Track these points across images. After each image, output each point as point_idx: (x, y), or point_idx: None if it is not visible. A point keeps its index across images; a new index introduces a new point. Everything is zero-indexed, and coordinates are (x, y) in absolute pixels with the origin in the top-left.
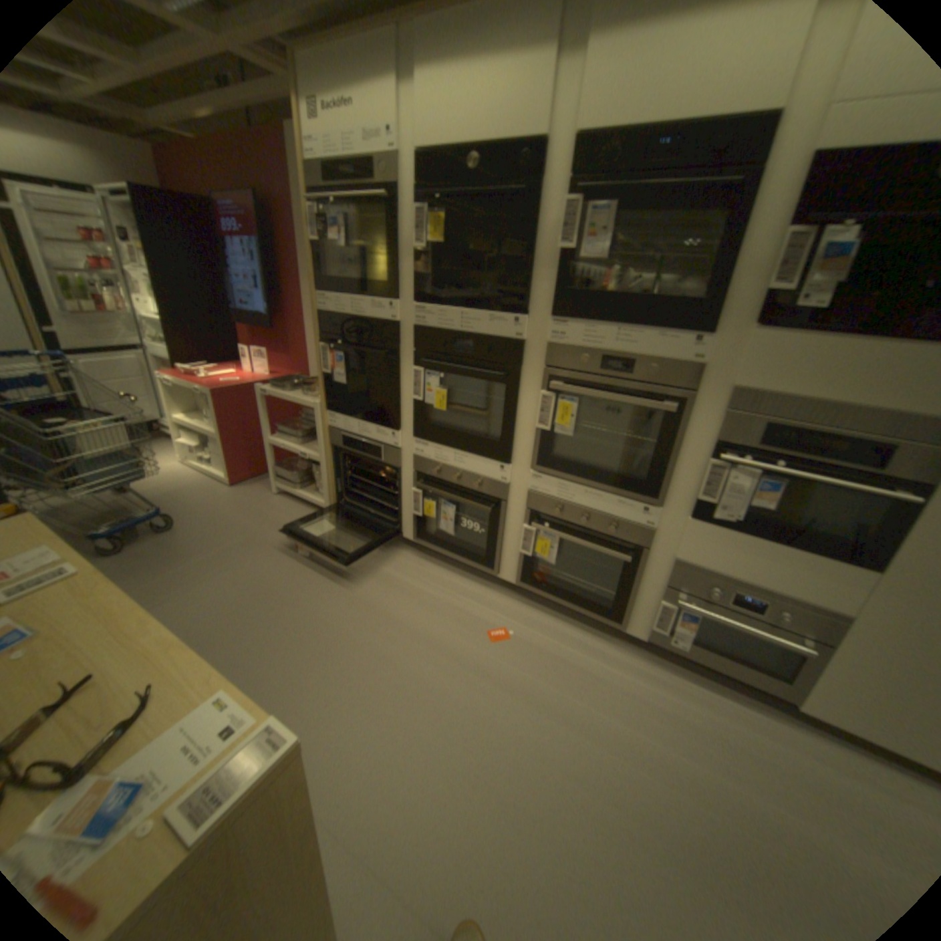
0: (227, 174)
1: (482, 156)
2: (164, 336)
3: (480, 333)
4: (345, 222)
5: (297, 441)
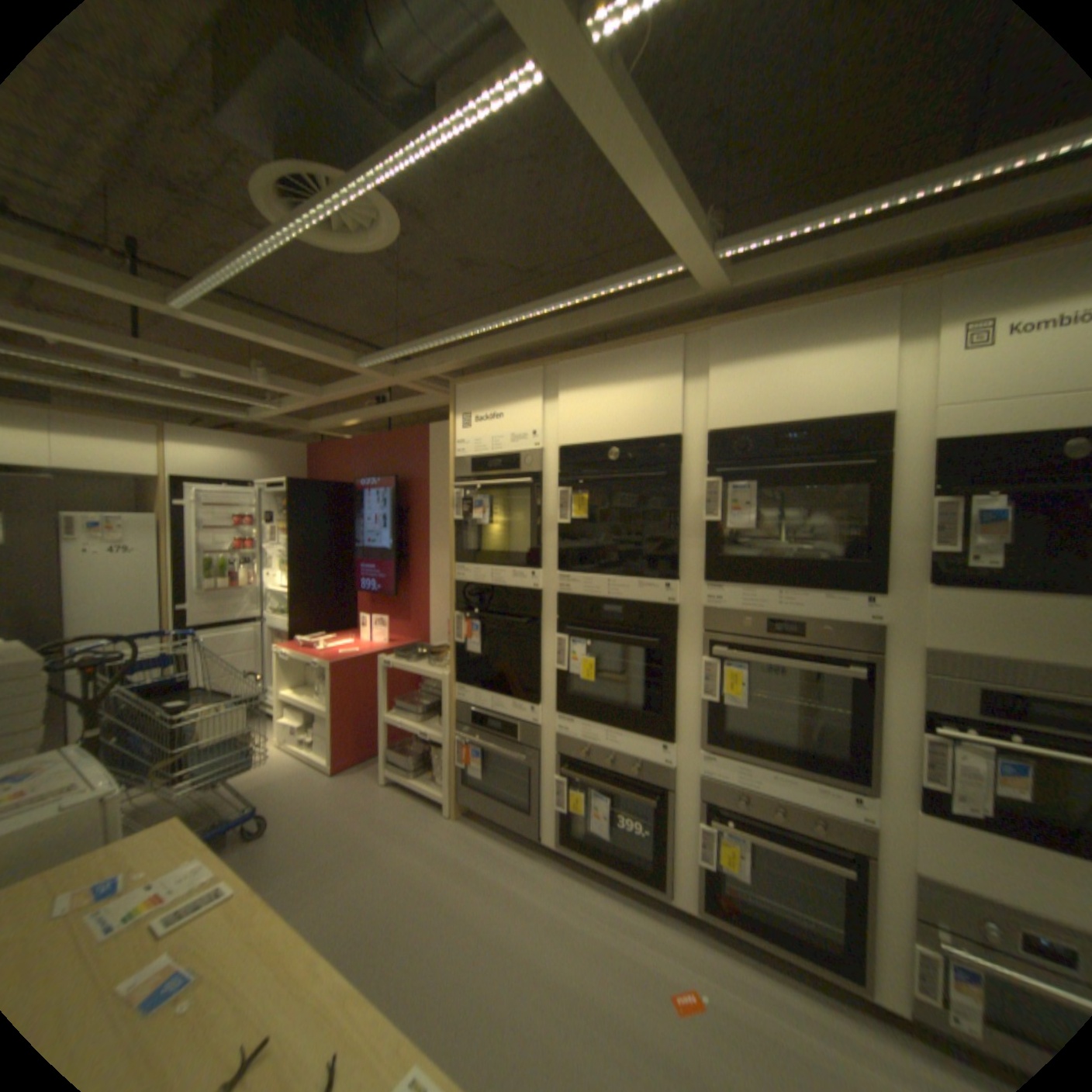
0: (373, 464)
1: (623, 450)
2: (289, 609)
3: (630, 599)
4: (490, 503)
5: (417, 720)
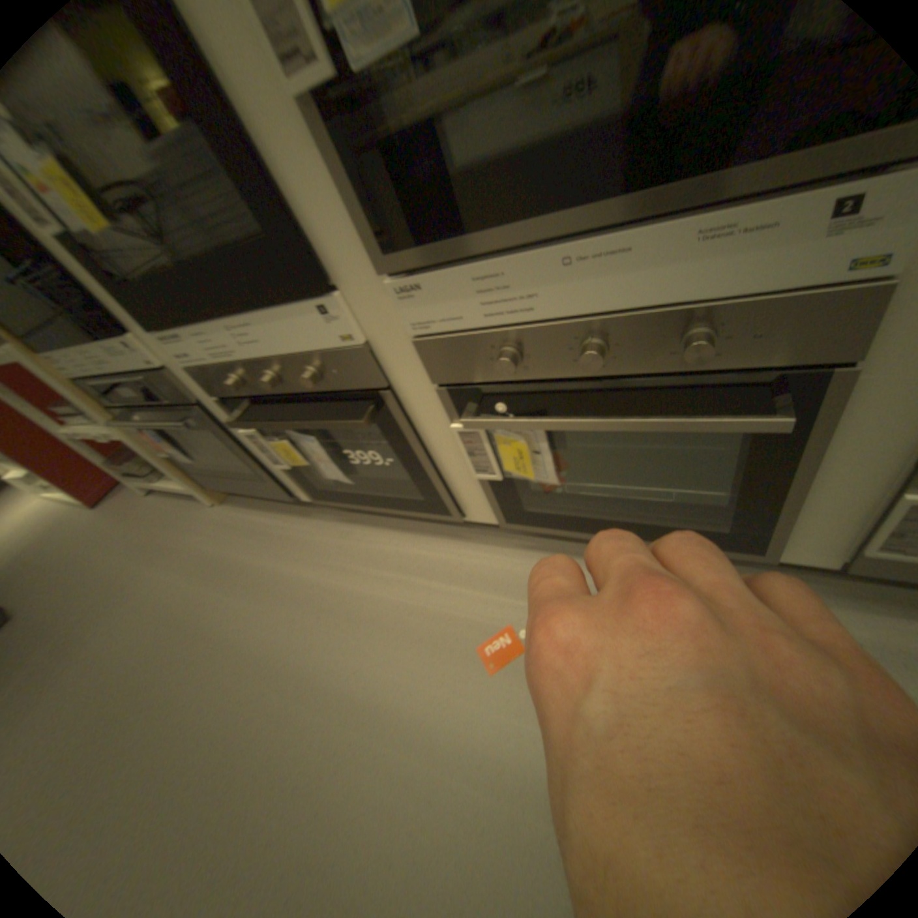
0: None
1: None
2: None
3: None
4: None
5: (82, 417)
